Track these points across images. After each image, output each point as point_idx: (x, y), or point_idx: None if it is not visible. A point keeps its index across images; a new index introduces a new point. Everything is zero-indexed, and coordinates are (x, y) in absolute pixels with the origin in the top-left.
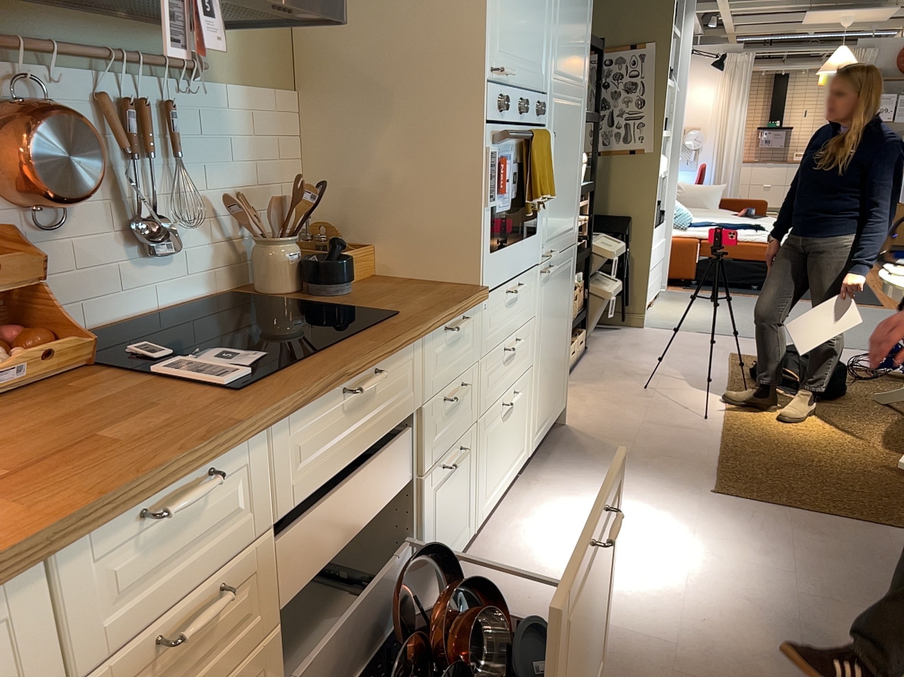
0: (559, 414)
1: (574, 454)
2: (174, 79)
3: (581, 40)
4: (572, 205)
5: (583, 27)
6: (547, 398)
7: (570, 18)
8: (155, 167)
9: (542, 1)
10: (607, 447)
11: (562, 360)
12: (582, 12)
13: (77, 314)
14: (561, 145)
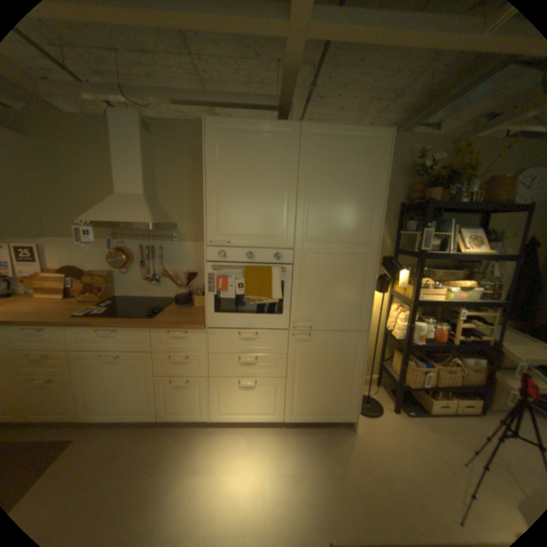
0: (342, 422)
1: (323, 445)
2: (166, 240)
3: (356, 217)
4: (351, 308)
5: (361, 210)
6: (312, 403)
7: (330, 208)
8: (156, 262)
9: (275, 206)
10: (345, 461)
11: (342, 392)
12: (358, 202)
13: (130, 292)
14: (321, 274)
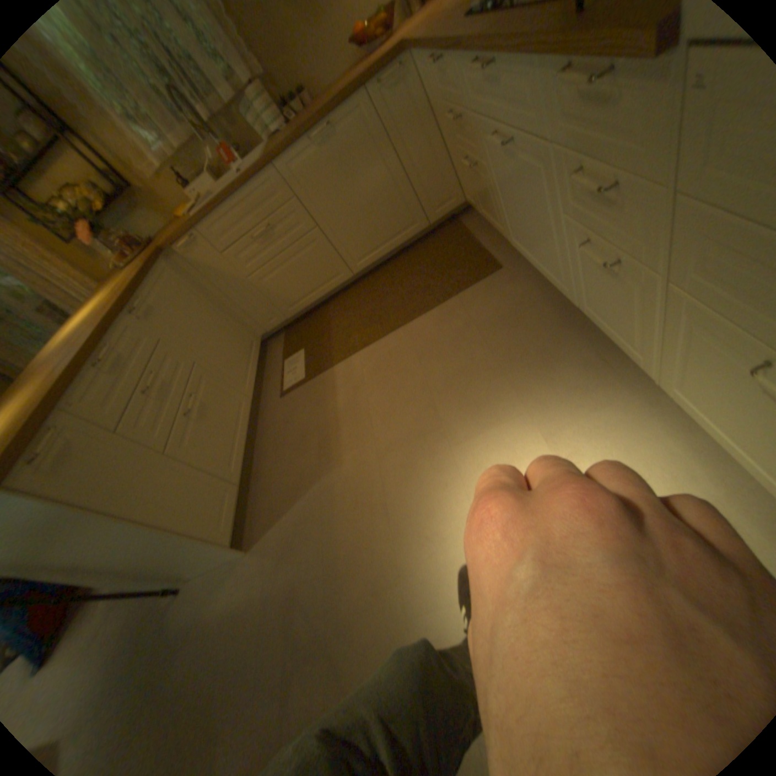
0: None
1: None
2: None
3: None
4: None
5: None
6: None
7: None
8: None
9: None
10: None
11: None
12: None
13: None
14: None
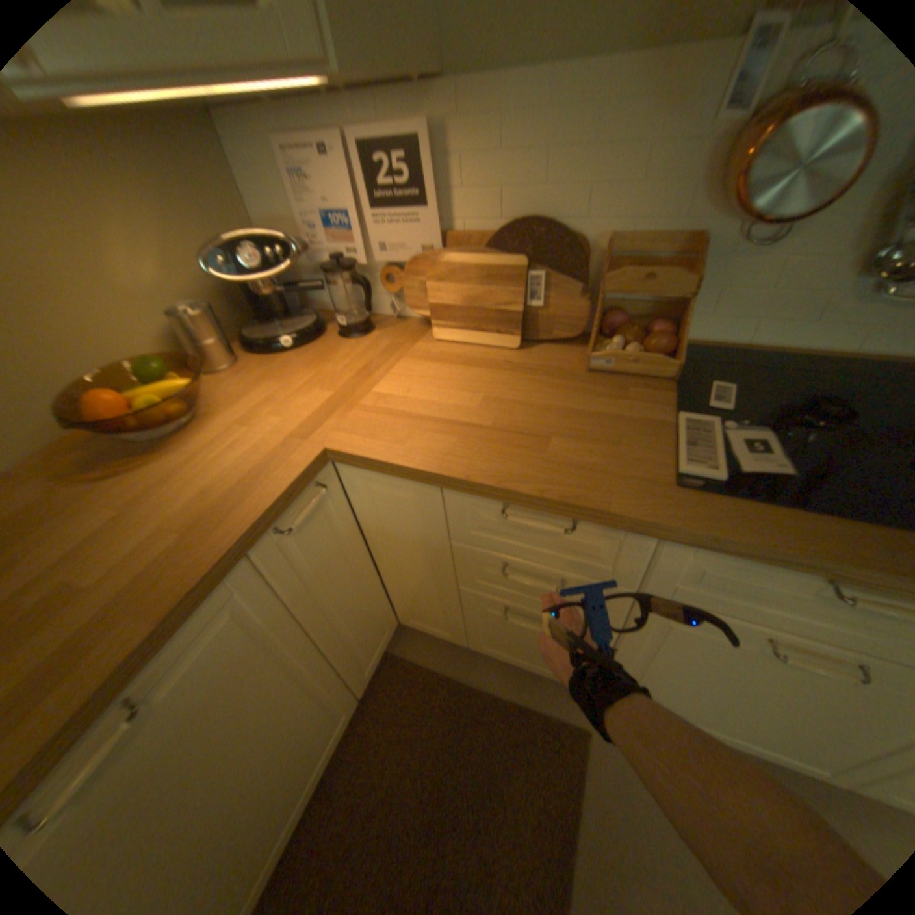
0: None
1: None
2: None
3: None
4: None
5: None
6: None
7: None
8: None
9: None
10: None
11: None
12: None
13: (750, 327)
14: None
